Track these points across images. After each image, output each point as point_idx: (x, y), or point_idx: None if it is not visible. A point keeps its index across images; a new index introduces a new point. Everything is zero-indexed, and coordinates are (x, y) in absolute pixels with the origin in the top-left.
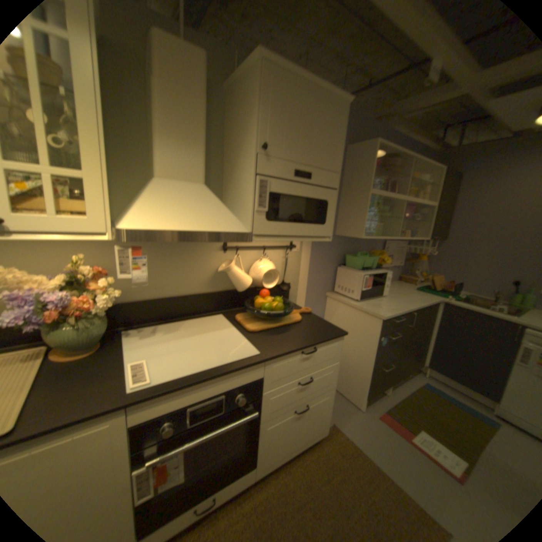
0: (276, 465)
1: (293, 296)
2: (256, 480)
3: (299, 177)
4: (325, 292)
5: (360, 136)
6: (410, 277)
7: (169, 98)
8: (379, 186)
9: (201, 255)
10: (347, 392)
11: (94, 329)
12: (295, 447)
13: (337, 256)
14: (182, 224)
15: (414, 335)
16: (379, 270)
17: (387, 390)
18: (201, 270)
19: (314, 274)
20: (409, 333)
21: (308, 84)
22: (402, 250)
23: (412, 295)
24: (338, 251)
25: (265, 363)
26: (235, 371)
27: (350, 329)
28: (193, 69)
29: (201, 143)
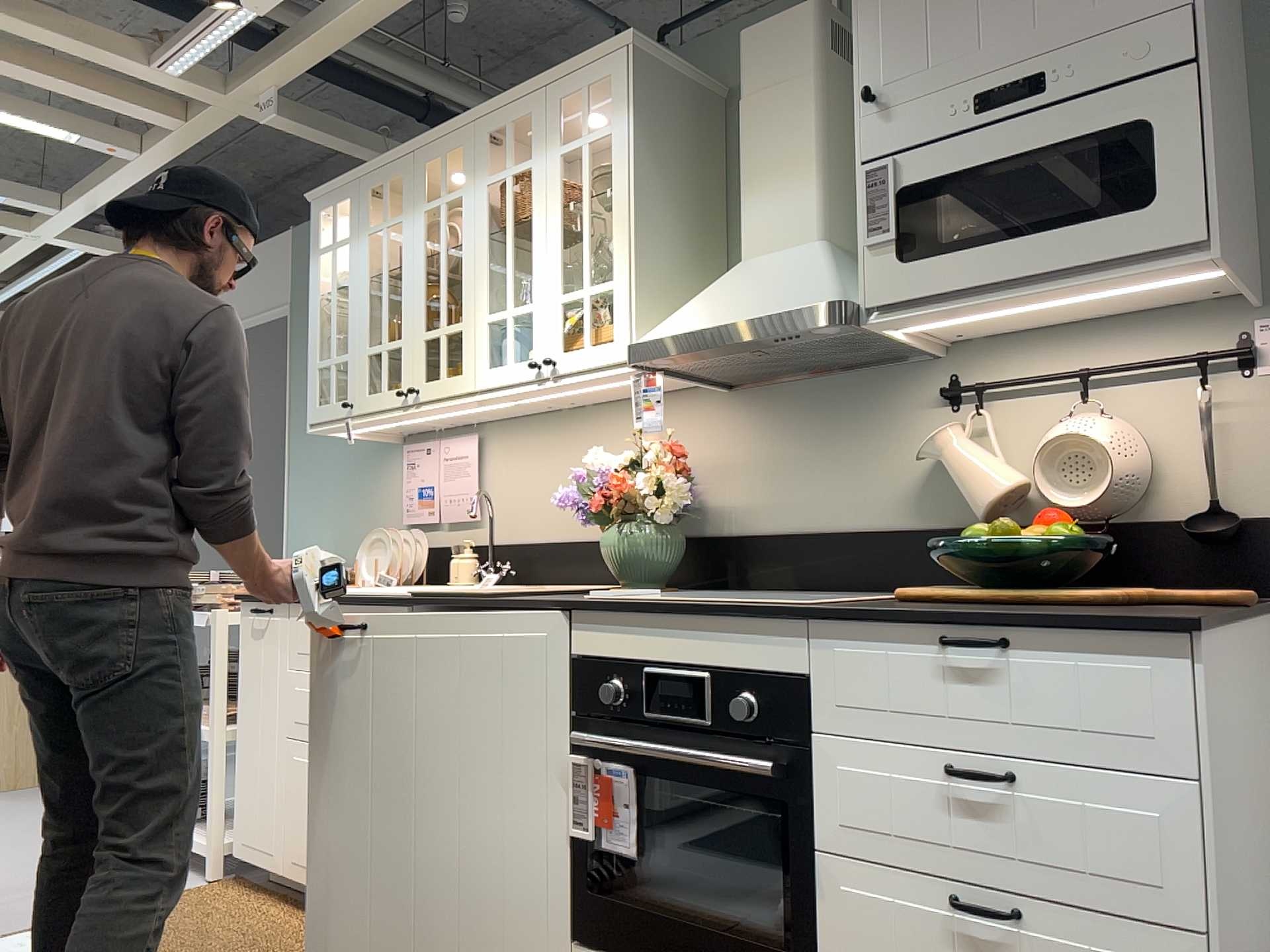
0: None
1: None
2: None
3: (989, 112)
4: None
5: None
6: None
7: (755, 124)
8: None
9: (887, 424)
10: None
11: (653, 553)
12: None
13: None
14: (709, 321)
15: None
16: None
17: None
18: (888, 466)
19: None
20: None
21: None
22: None
23: None
24: None
25: (810, 631)
26: (724, 614)
27: None
28: (791, 51)
29: (808, 166)
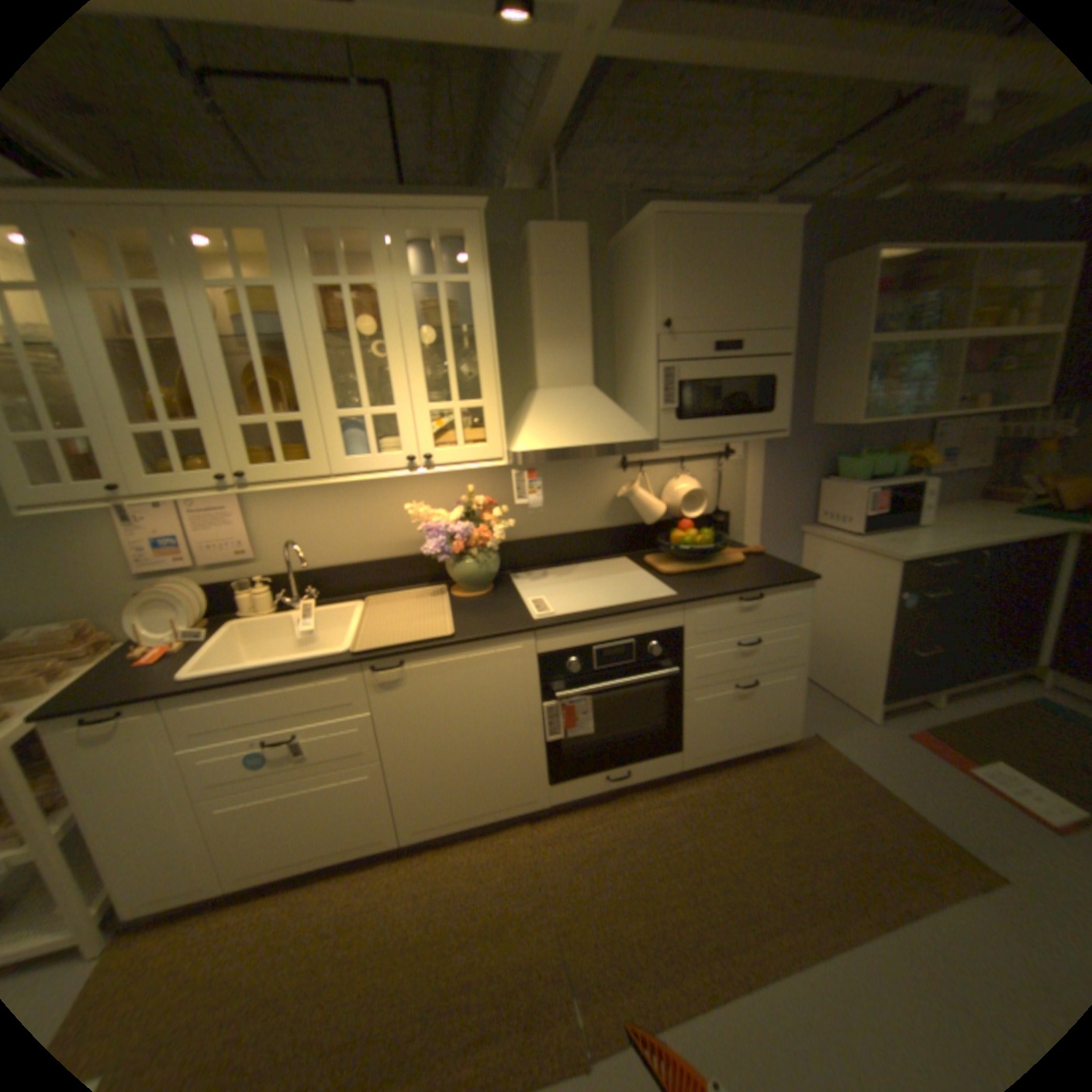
0: (713, 759)
1: (738, 534)
2: (685, 771)
3: (722, 352)
4: (799, 527)
5: (852, 241)
6: (1008, 490)
7: (550, 297)
8: (899, 323)
9: (593, 479)
10: (848, 696)
11: (490, 568)
12: (742, 743)
13: (821, 462)
14: (574, 442)
15: (992, 597)
16: (909, 479)
17: (931, 694)
18: (594, 499)
19: (774, 495)
20: (977, 591)
21: (726, 221)
22: (985, 435)
23: (998, 522)
24: (821, 453)
25: (685, 608)
26: (645, 611)
27: (848, 586)
28: (574, 253)
29: (587, 337)
